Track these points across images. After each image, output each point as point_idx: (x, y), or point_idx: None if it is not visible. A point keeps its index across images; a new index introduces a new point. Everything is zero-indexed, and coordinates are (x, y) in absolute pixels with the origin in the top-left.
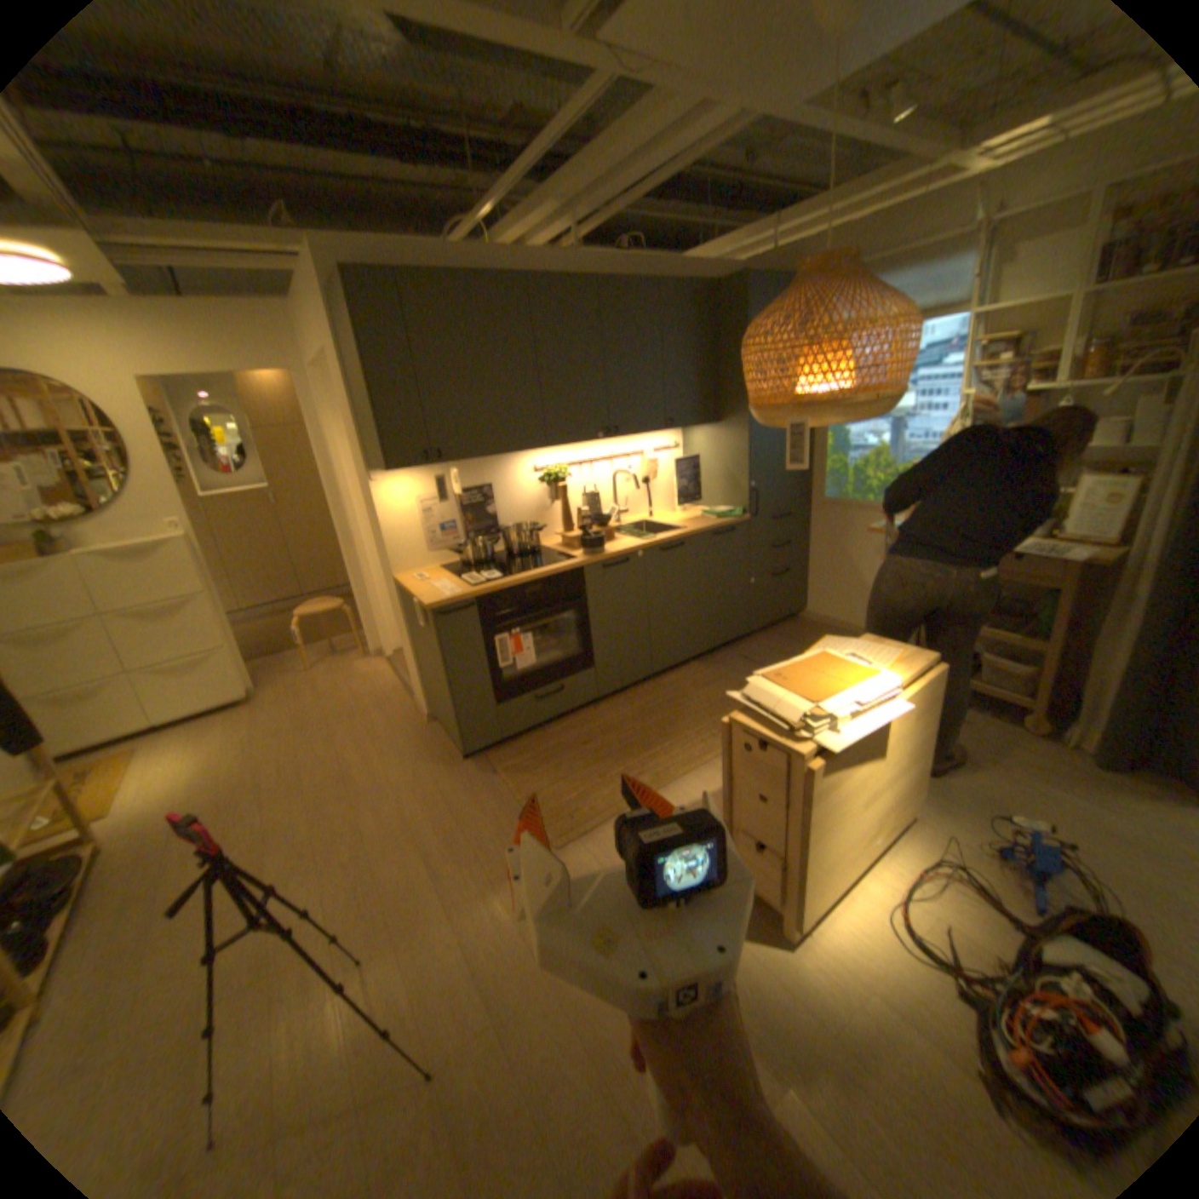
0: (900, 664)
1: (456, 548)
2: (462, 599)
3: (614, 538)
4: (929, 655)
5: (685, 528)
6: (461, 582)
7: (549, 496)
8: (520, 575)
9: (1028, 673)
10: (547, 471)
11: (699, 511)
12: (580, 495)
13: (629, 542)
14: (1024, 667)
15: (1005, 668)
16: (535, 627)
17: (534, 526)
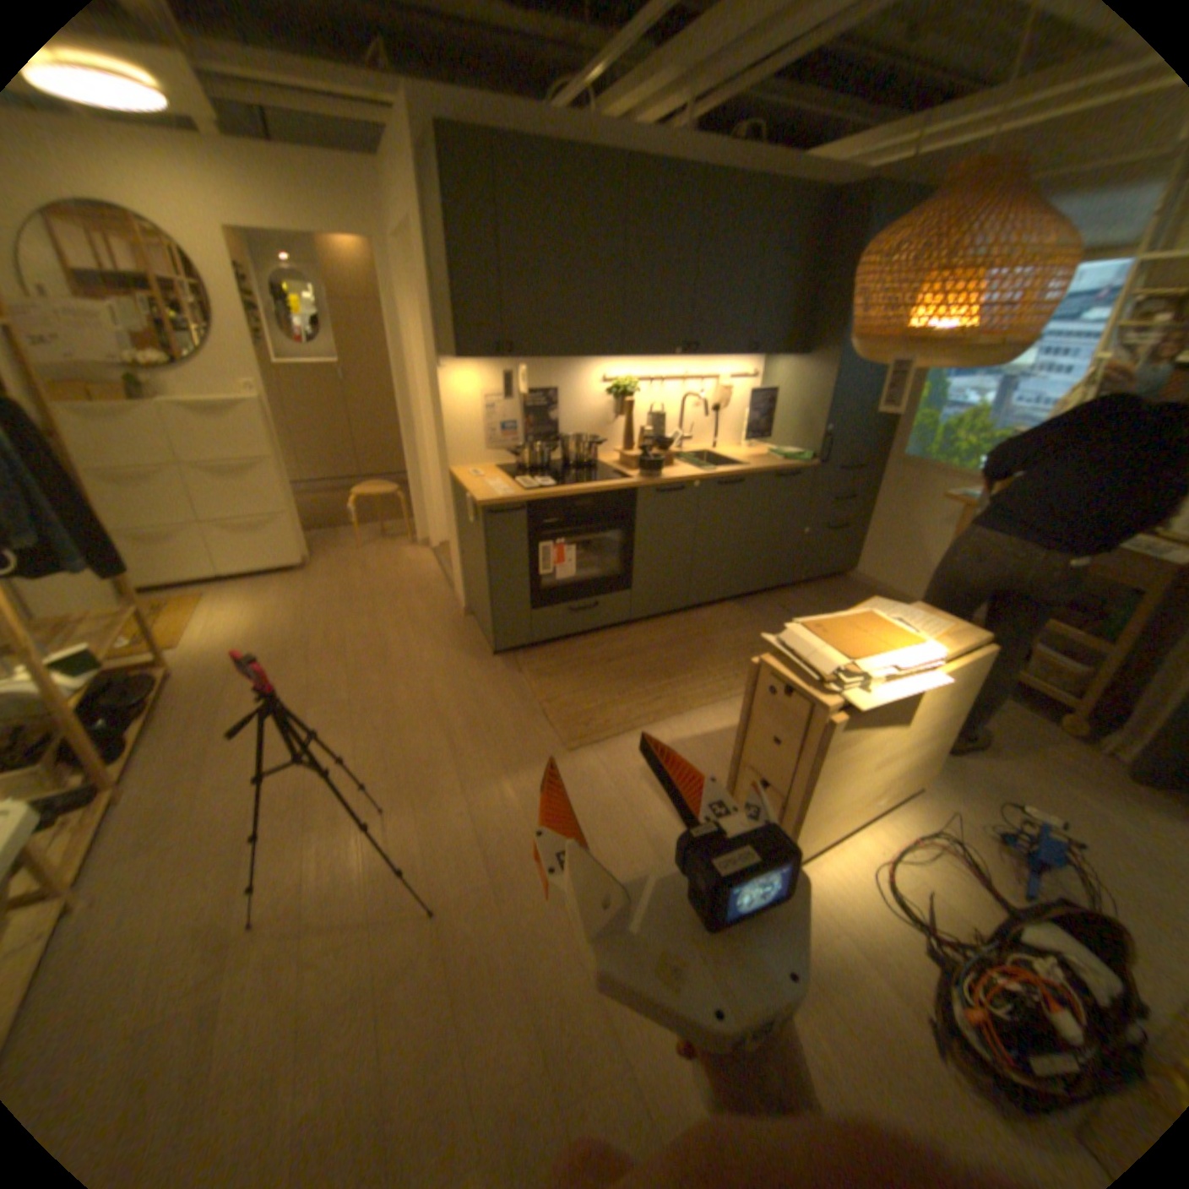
0: (949, 638)
1: (514, 450)
2: (514, 501)
3: (673, 464)
4: (982, 635)
5: (748, 465)
6: (515, 484)
7: (615, 410)
8: (573, 486)
9: (1082, 672)
10: (617, 382)
11: (766, 449)
12: (646, 414)
13: (688, 470)
14: (1078, 666)
15: (1058, 663)
16: (581, 541)
17: (595, 438)
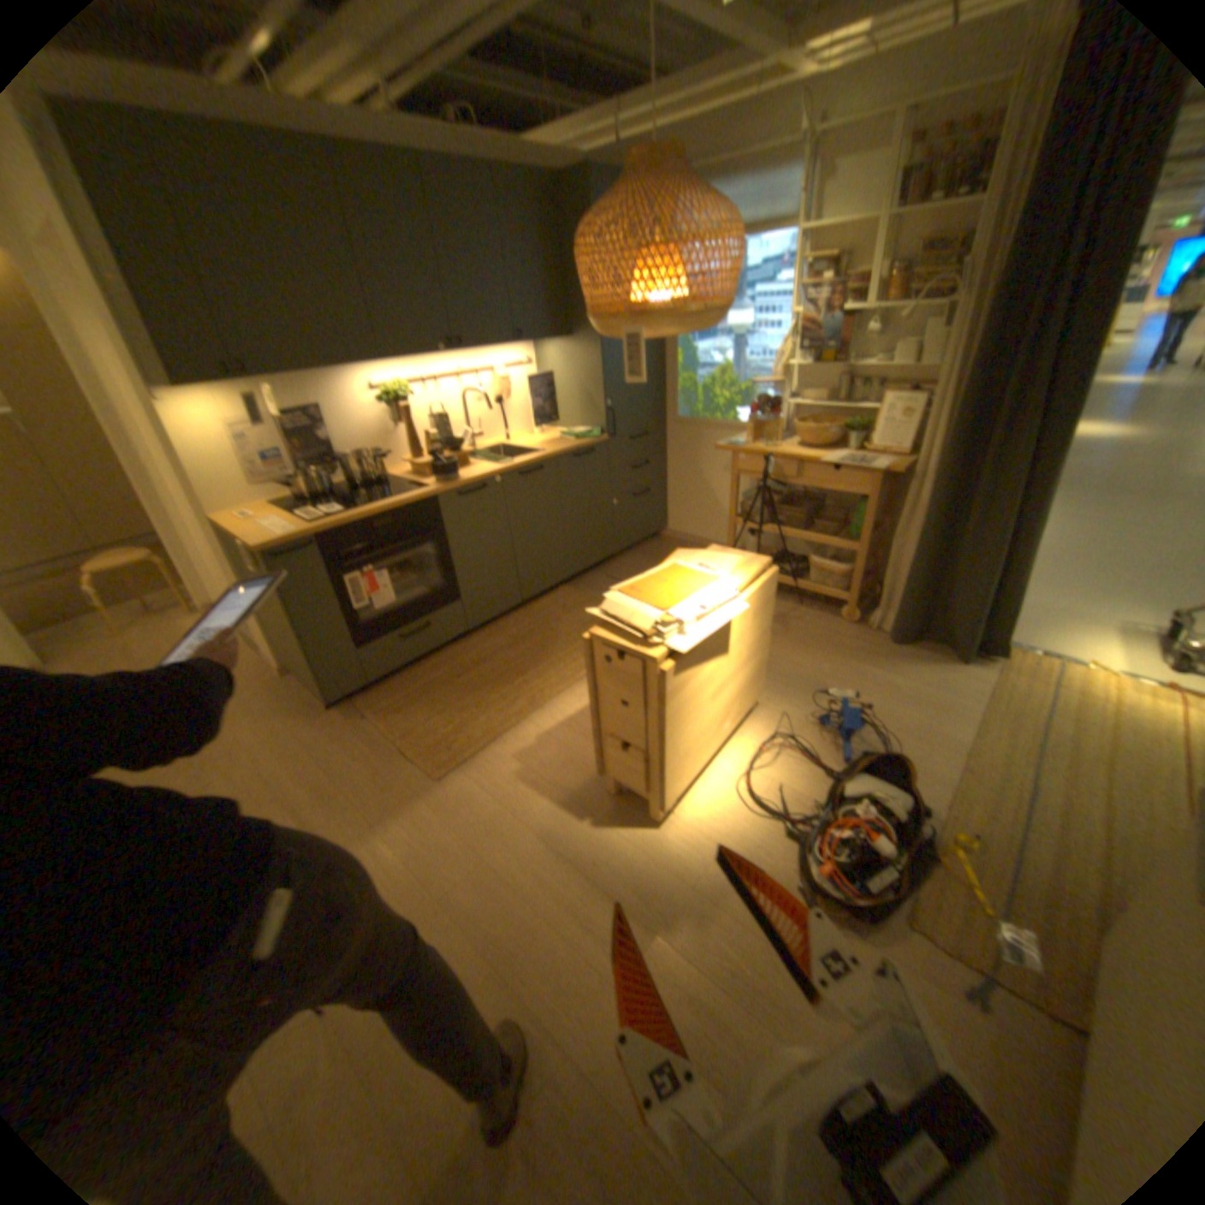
0: (739, 571)
1: (286, 482)
2: (299, 539)
3: (470, 465)
4: (763, 561)
5: (544, 452)
6: (296, 520)
7: (392, 420)
8: (366, 508)
9: (844, 571)
10: (386, 390)
11: (559, 434)
12: (428, 418)
13: (486, 468)
14: (841, 566)
15: (827, 568)
16: (392, 564)
17: (378, 453)
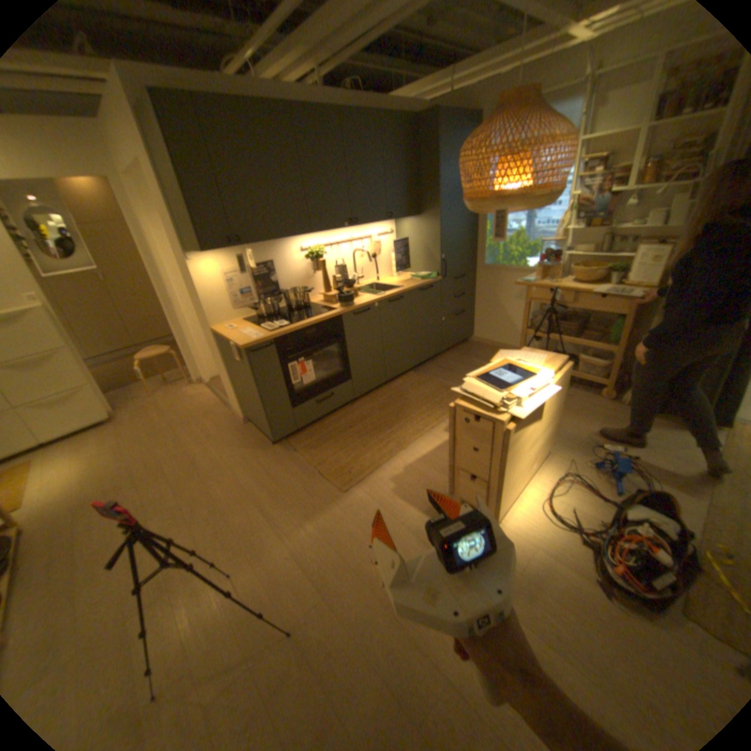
0: (547, 363)
1: (252, 306)
2: (264, 340)
3: (357, 295)
4: (562, 357)
5: (402, 287)
6: (260, 329)
7: (312, 268)
8: (300, 322)
9: (605, 364)
10: (310, 250)
11: (408, 275)
12: (332, 267)
13: (368, 297)
14: (600, 361)
15: (591, 362)
16: (312, 356)
17: (304, 288)
